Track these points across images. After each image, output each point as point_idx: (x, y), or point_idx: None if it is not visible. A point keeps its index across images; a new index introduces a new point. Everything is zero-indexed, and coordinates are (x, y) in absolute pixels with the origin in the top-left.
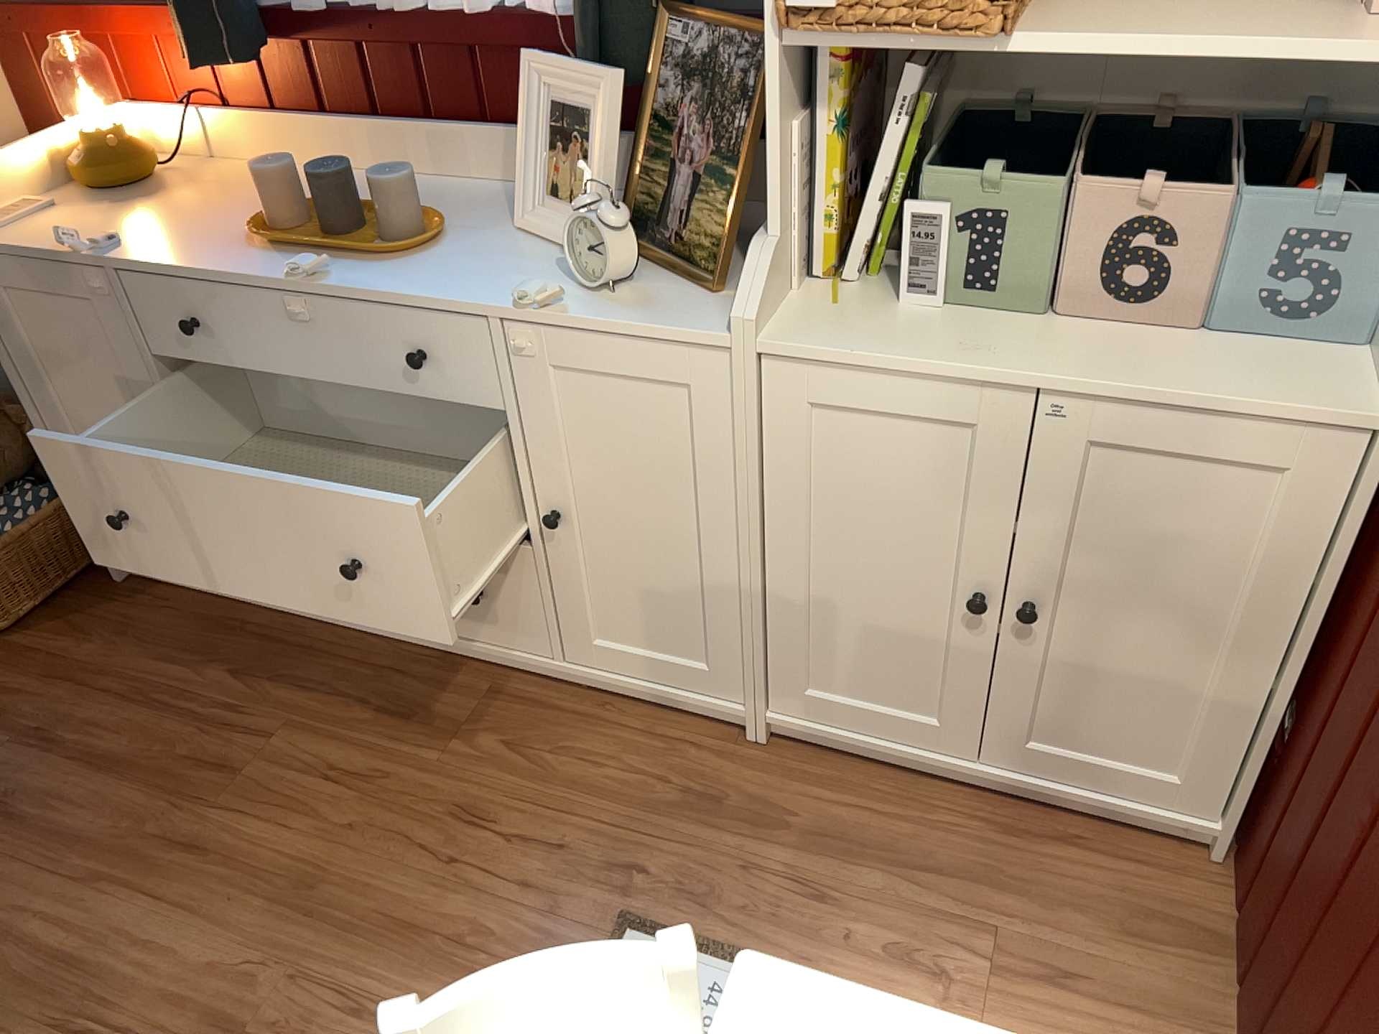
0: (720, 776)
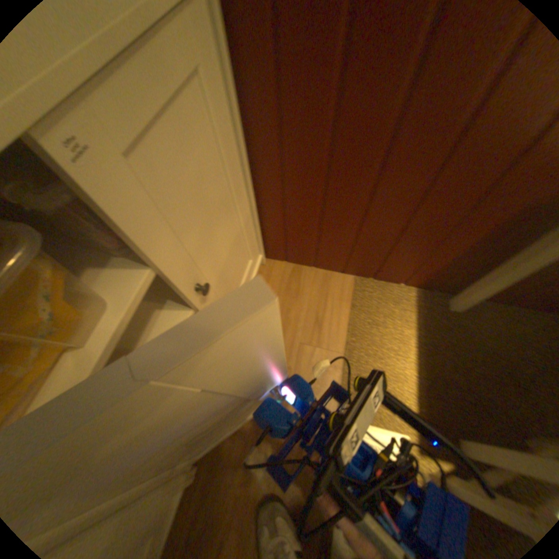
0: (222, 500)
